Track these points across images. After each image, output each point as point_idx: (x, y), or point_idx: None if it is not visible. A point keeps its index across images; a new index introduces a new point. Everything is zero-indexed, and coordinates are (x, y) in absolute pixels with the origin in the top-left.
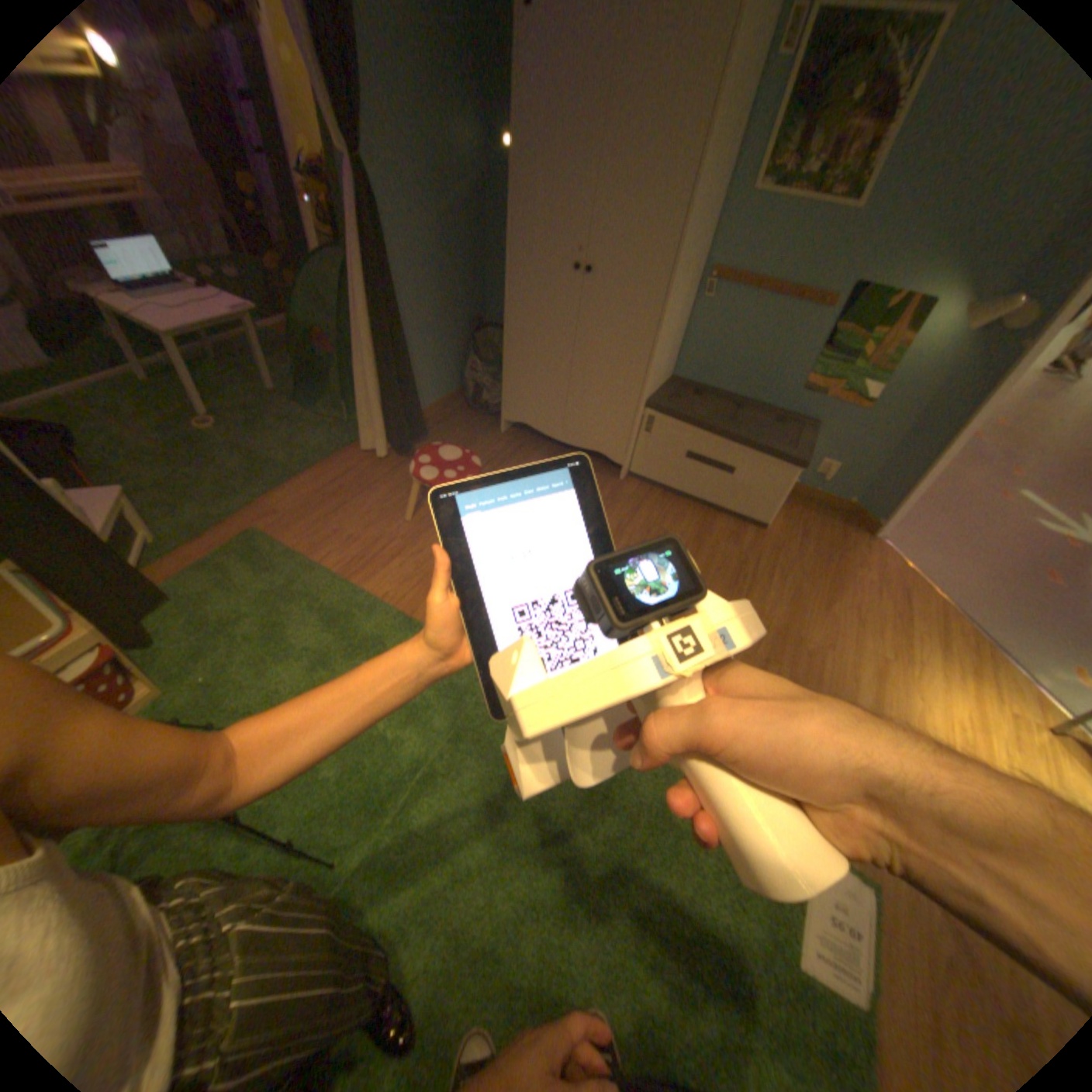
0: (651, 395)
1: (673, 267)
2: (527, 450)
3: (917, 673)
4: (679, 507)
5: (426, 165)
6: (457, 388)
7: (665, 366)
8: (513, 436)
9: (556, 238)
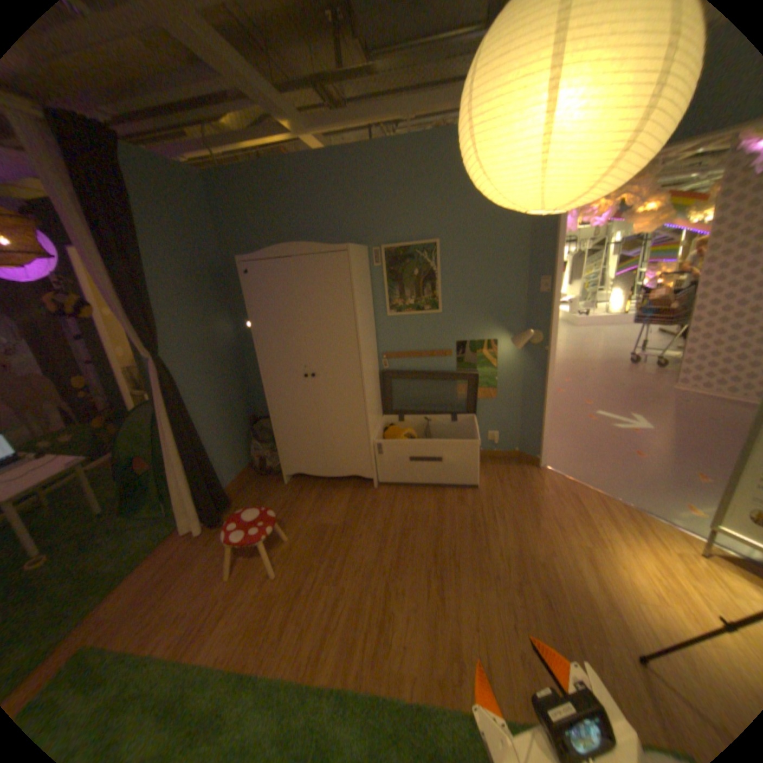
0: (374, 429)
1: (360, 362)
2: (306, 490)
3: (611, 550)
4: (419, 492)
5: (203, 348)
6: (247, 464)
7: (376, 410)
8: (295, 483)
9: (290, 364)
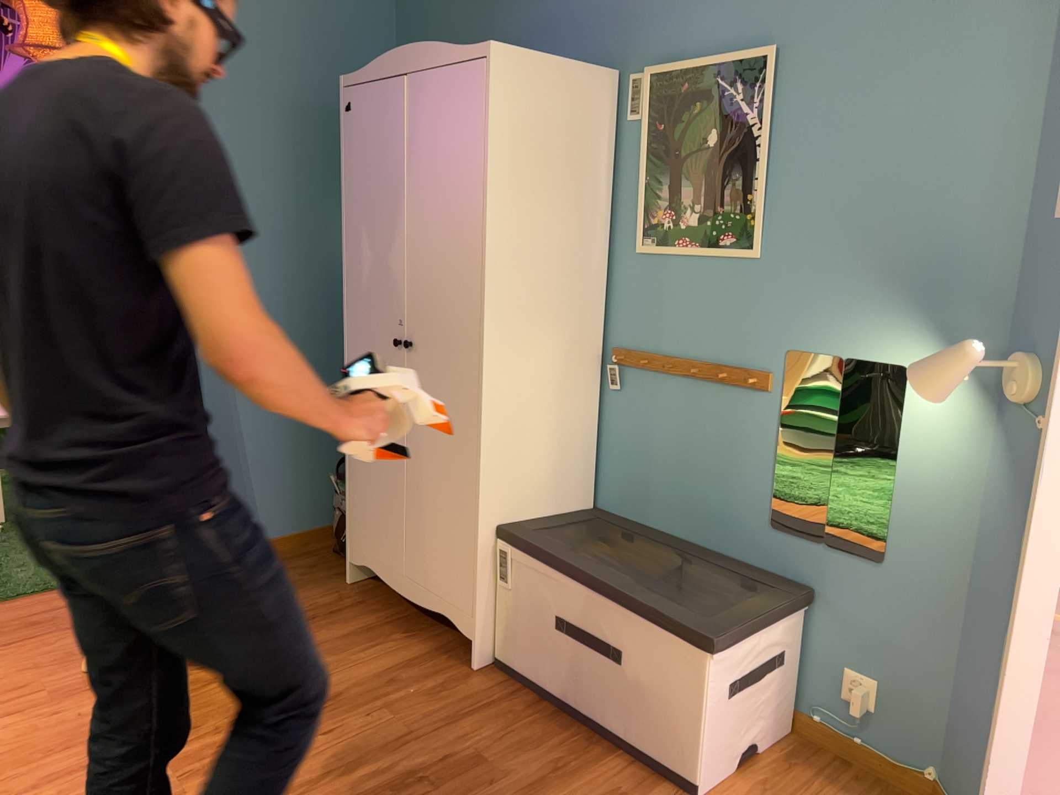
0: (511, 521)
1: (478, 329)
2: (360, 609)
3: None
4: (544, 728)
5: (291, 256)
6: (329, 522)
7: (546, 482)
8: (359, 590)
9: (380, 311)
